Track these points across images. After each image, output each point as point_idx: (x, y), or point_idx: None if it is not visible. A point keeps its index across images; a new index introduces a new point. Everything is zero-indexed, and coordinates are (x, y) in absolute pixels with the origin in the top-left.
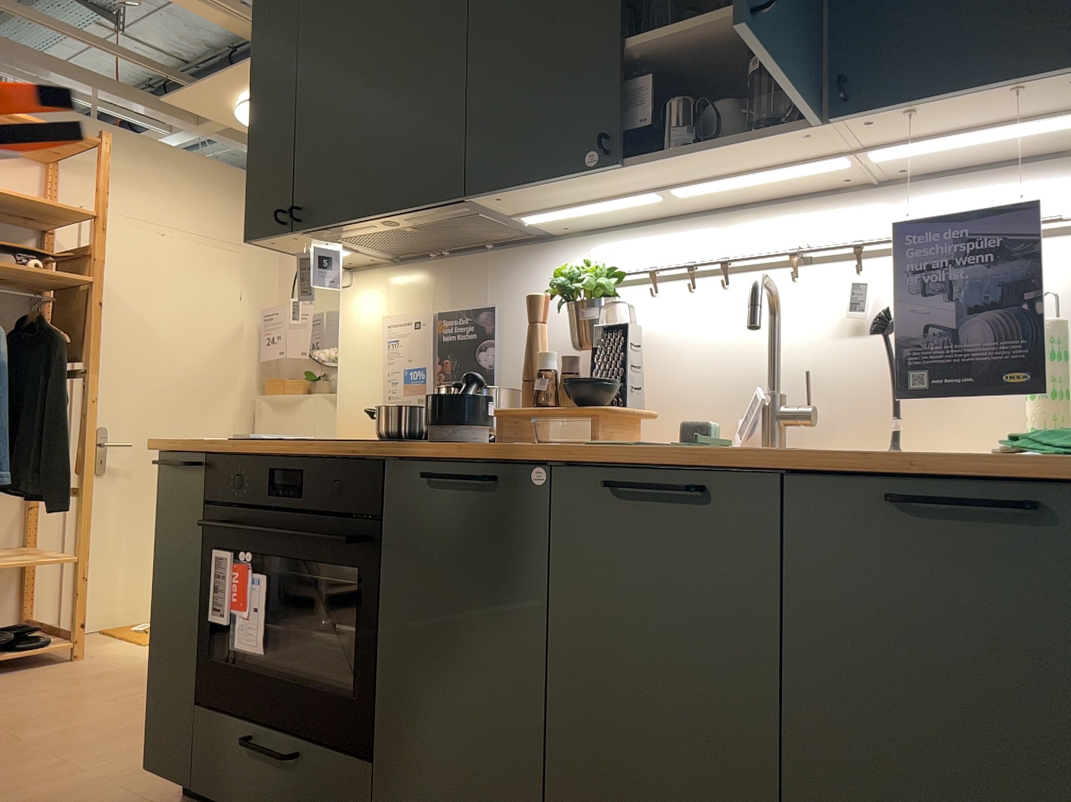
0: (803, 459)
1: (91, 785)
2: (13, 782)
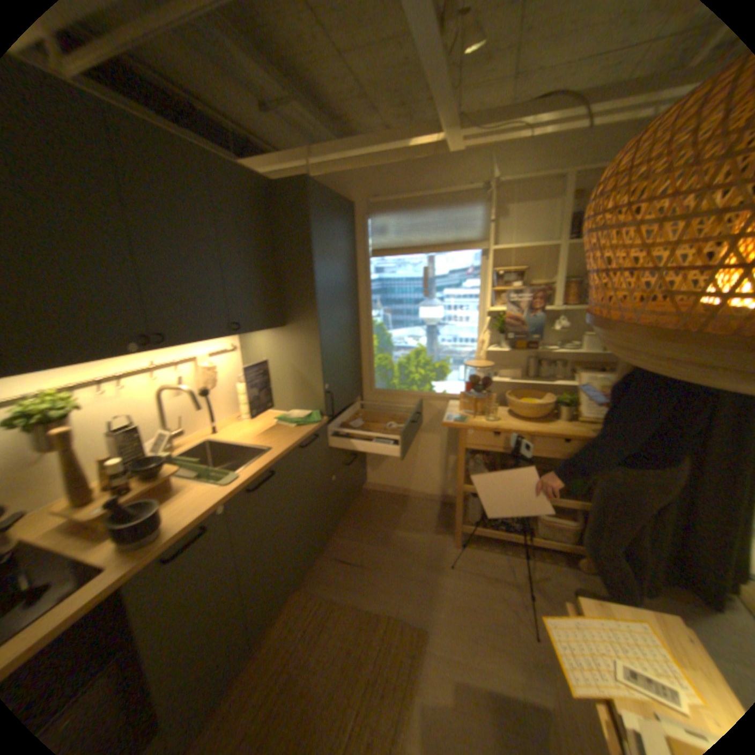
0: (289, 450)
1: None
2: None
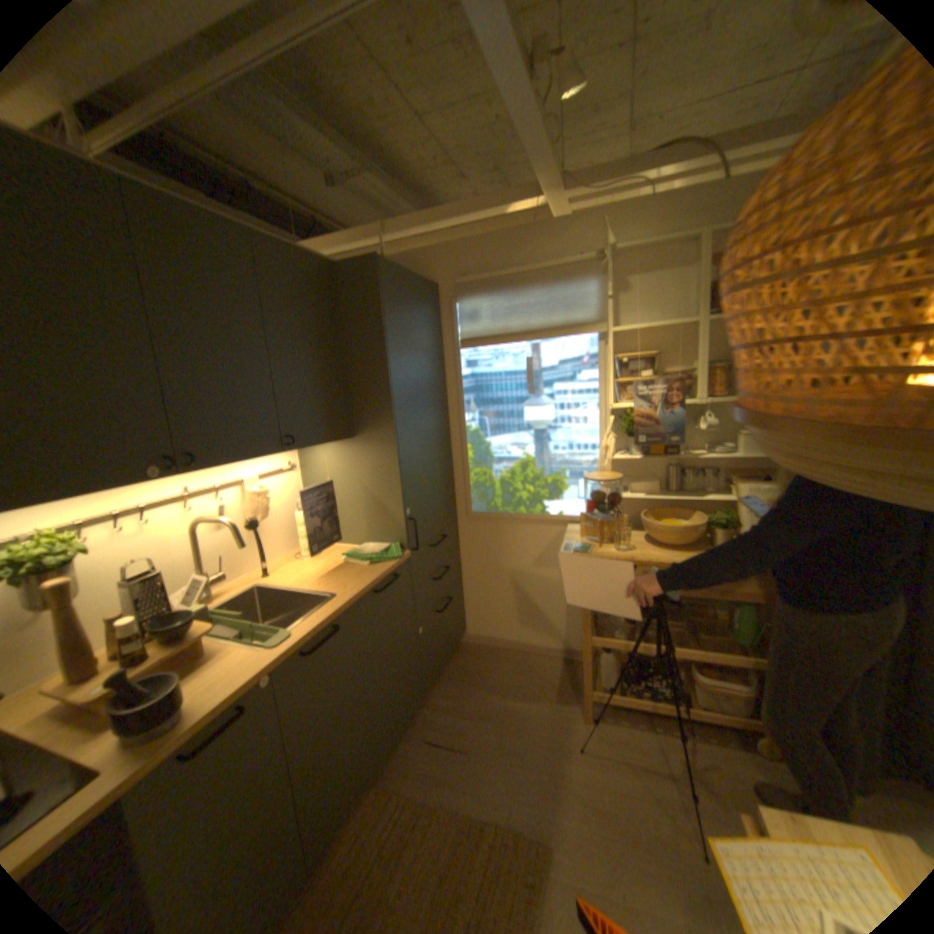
0: (359, 596)
1: None
2: None
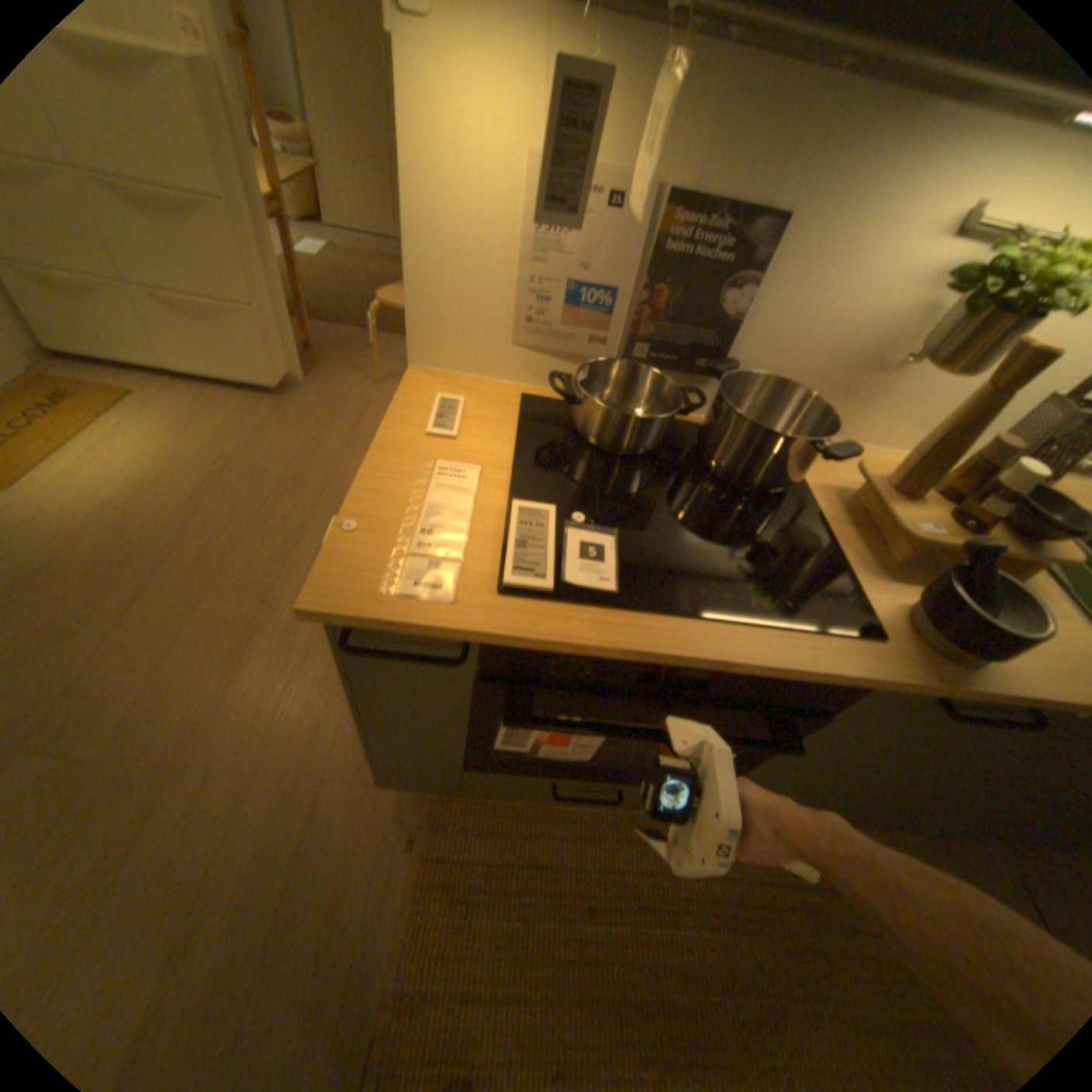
0: None
1: (285, 789)
2: (189, 834)
